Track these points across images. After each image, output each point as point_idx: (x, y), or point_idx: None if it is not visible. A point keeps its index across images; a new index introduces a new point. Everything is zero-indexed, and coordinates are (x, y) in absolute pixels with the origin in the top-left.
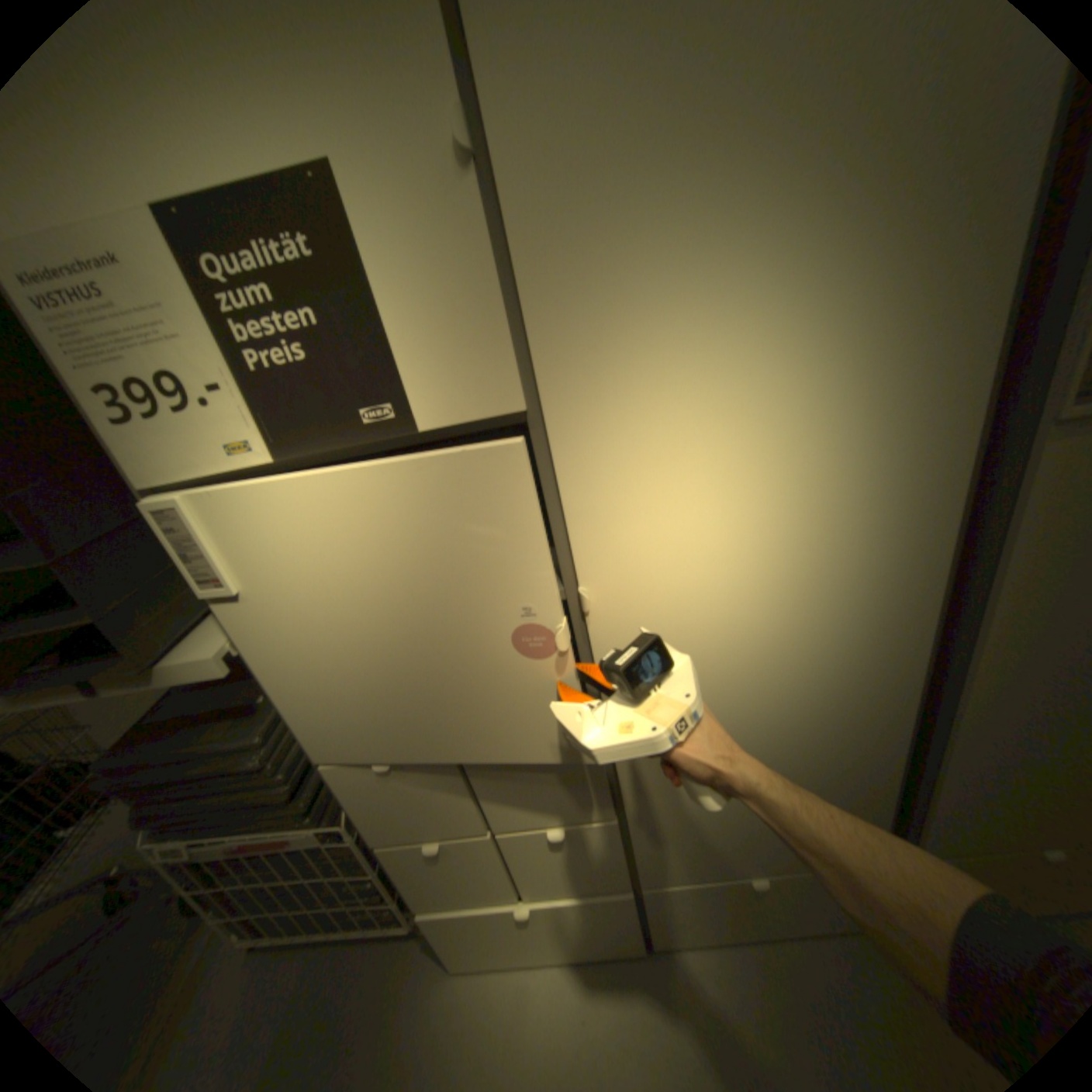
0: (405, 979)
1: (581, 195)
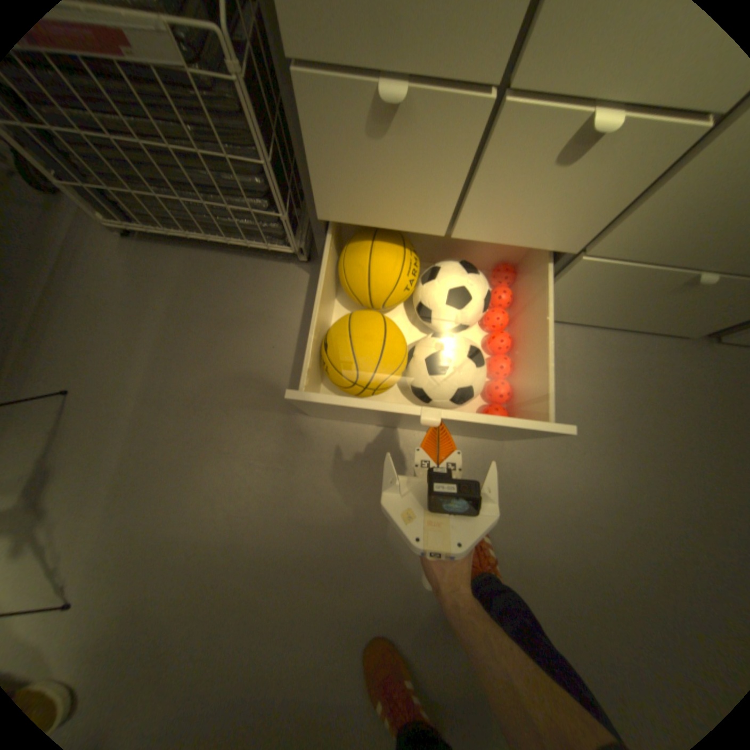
0: (289, 289)
1: None
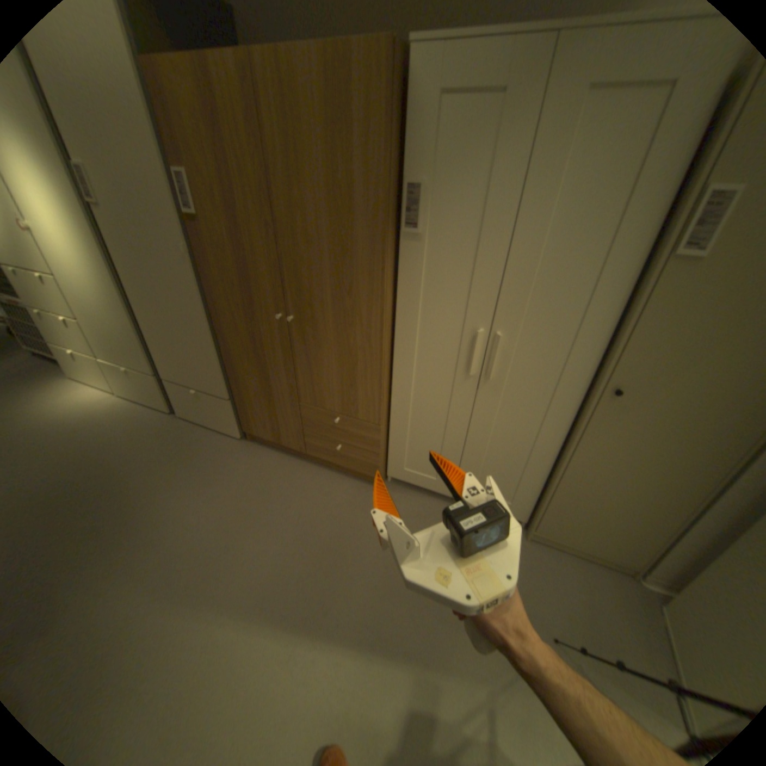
0: (58, 376)
1: None
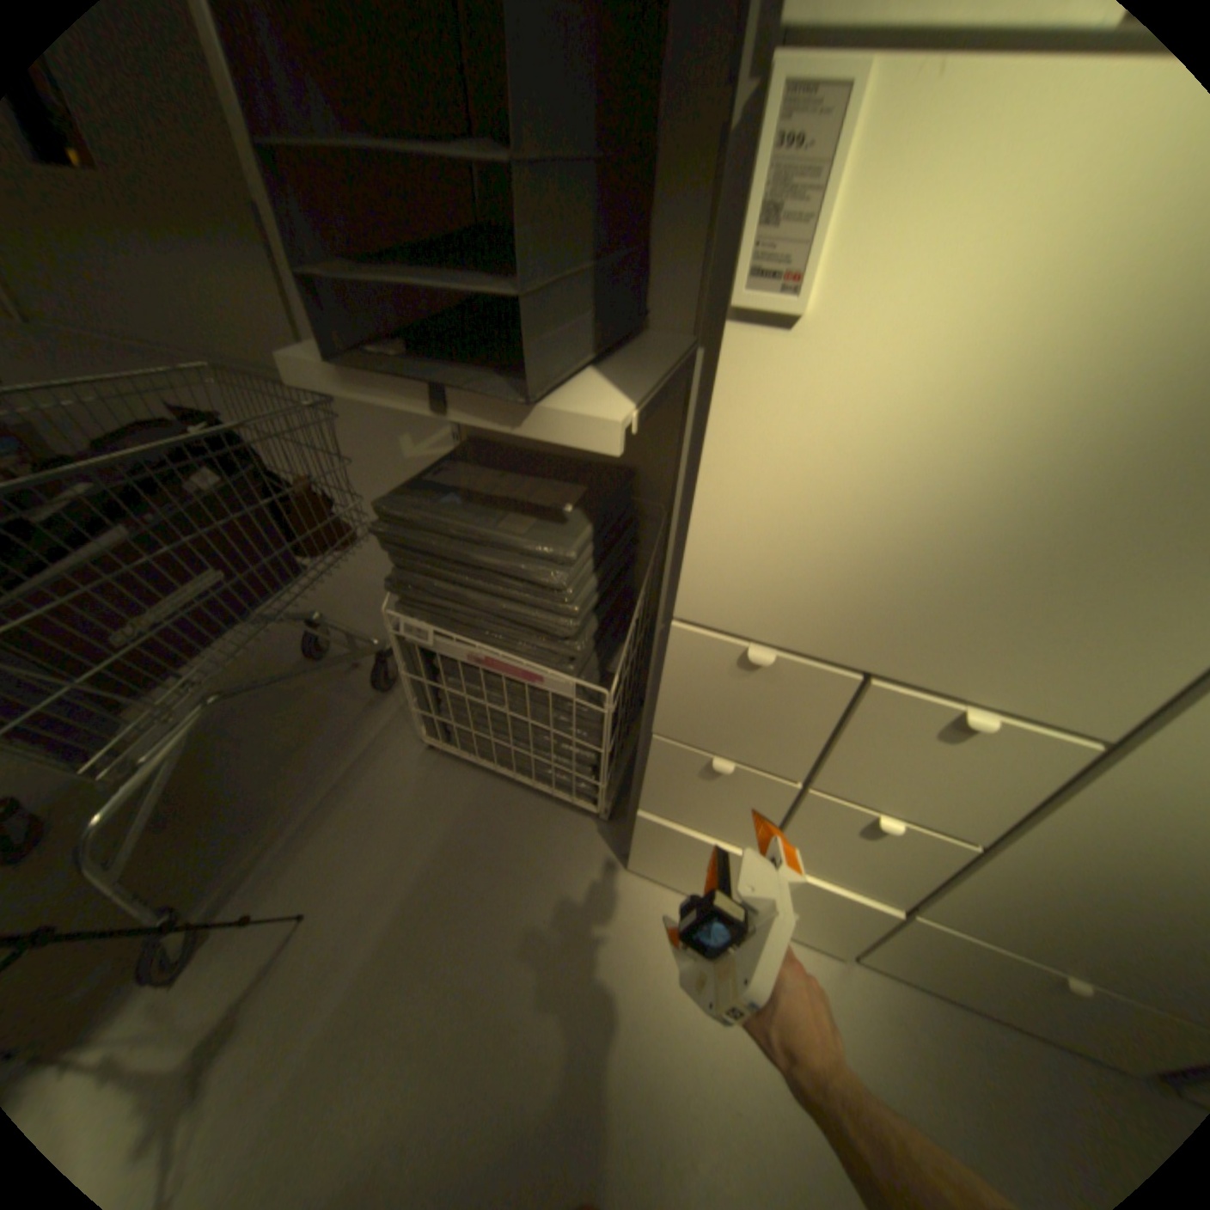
0: (579, 850)
1: None
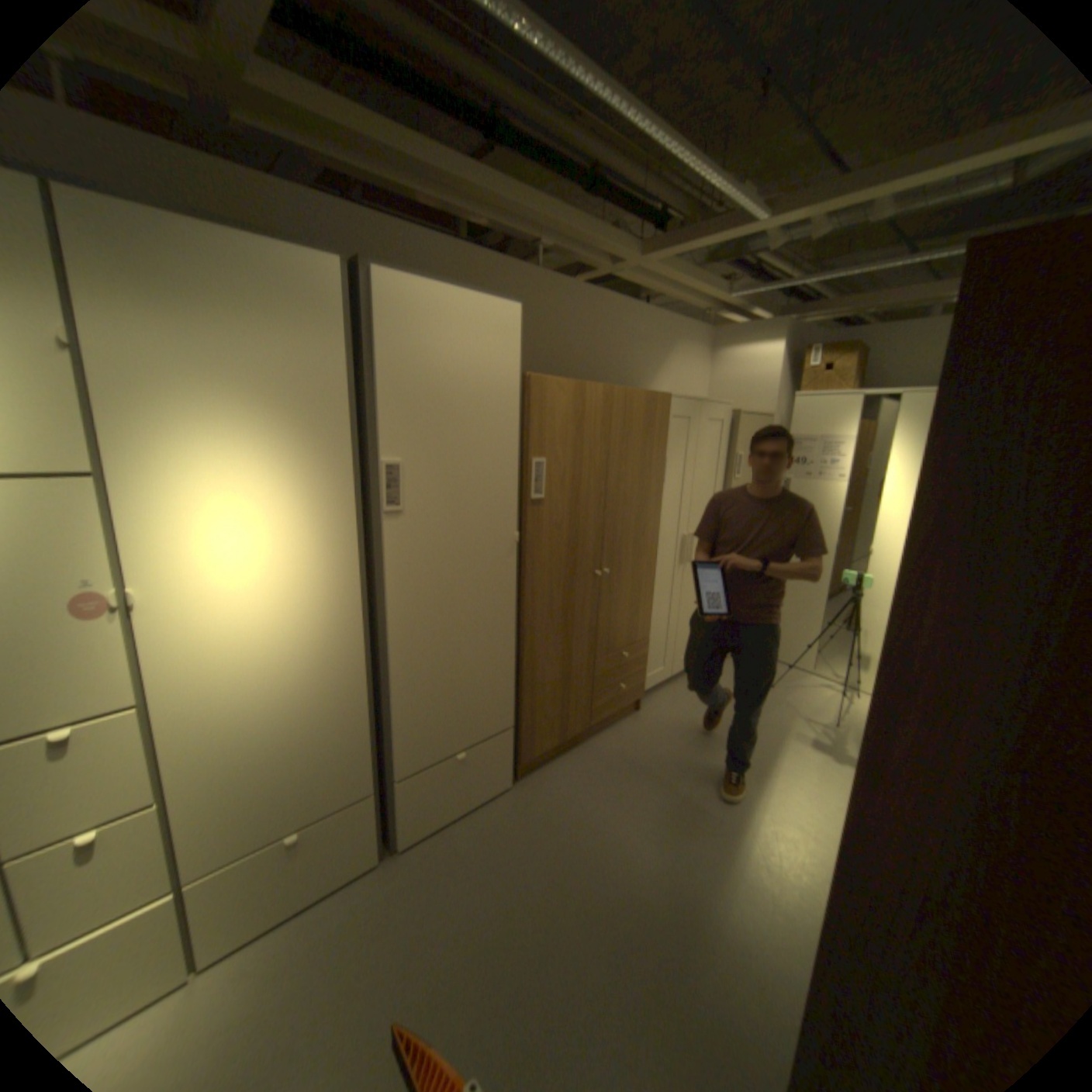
0: None
1: (141, 381)
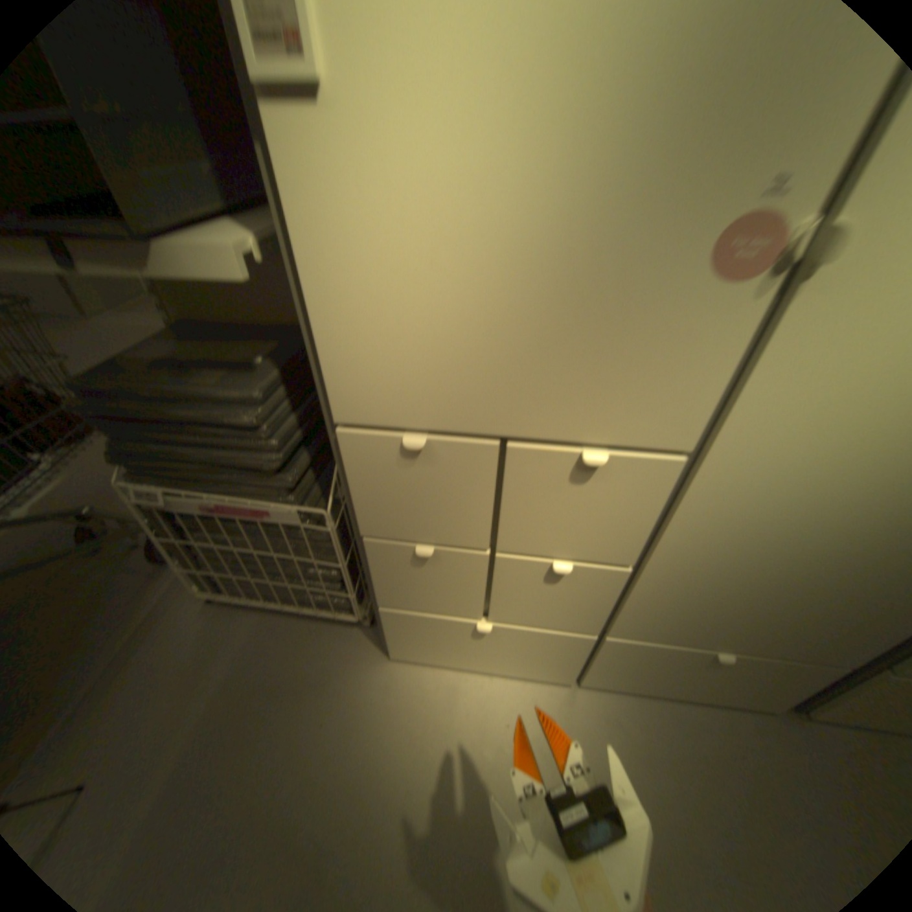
0: (349, 652)
1: None
